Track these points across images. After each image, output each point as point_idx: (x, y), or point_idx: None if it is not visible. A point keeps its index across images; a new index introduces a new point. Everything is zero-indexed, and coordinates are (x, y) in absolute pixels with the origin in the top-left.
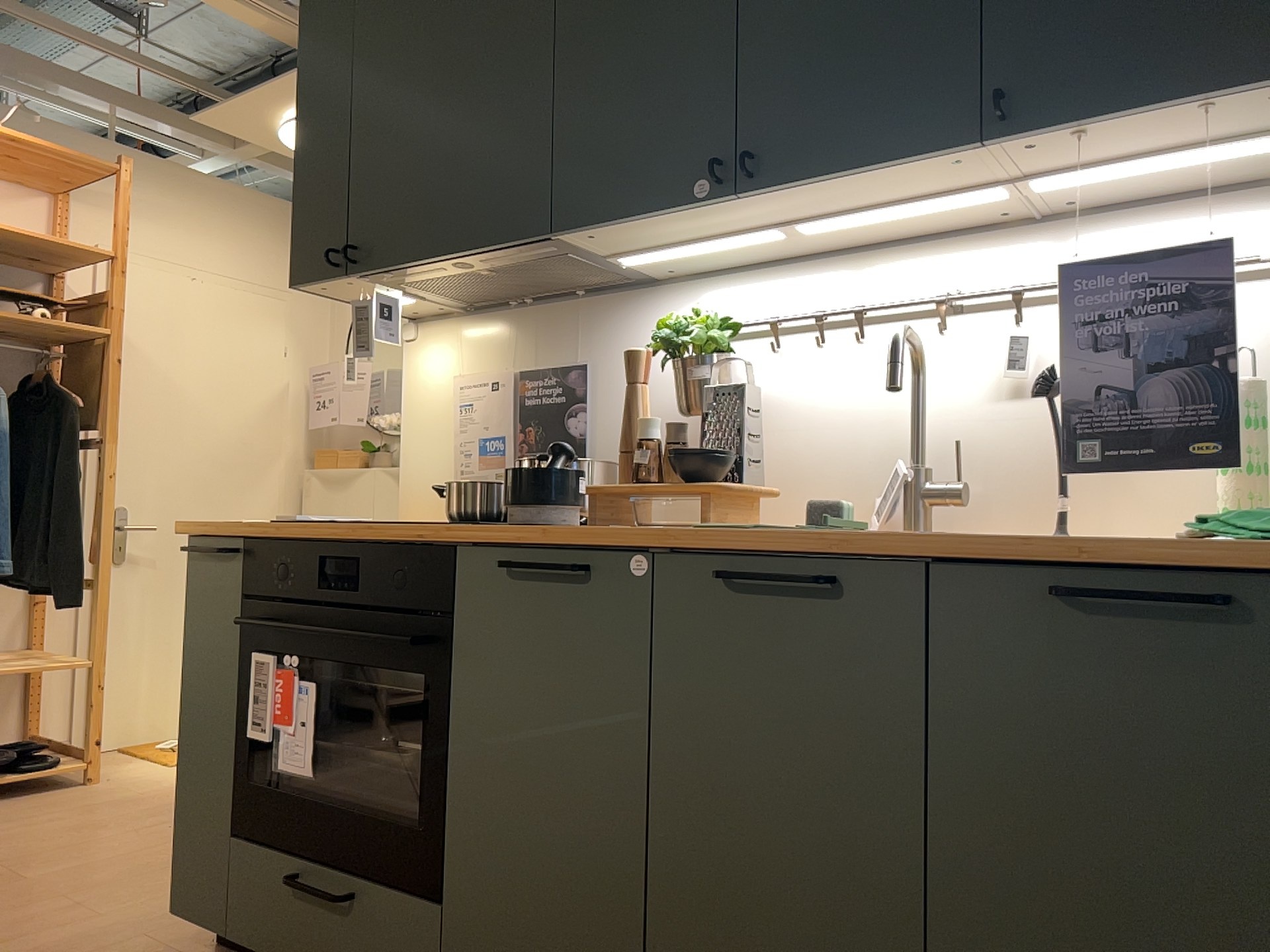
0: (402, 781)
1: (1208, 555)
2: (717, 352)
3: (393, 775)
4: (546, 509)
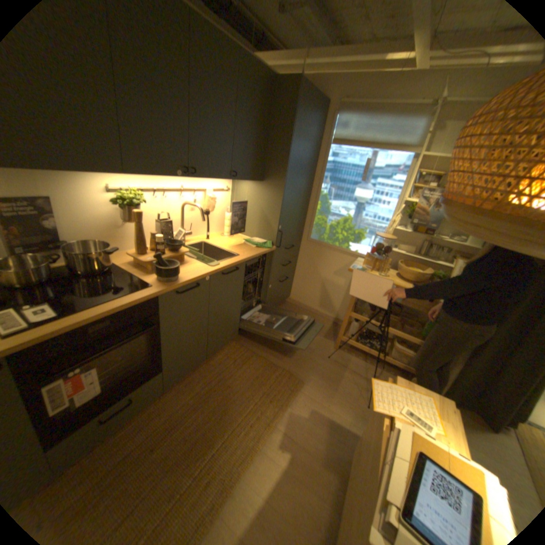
0: (127, 365)
1: (266, 252)
2: (137, 203)
3: (126, 365)
4: (176, 274)
